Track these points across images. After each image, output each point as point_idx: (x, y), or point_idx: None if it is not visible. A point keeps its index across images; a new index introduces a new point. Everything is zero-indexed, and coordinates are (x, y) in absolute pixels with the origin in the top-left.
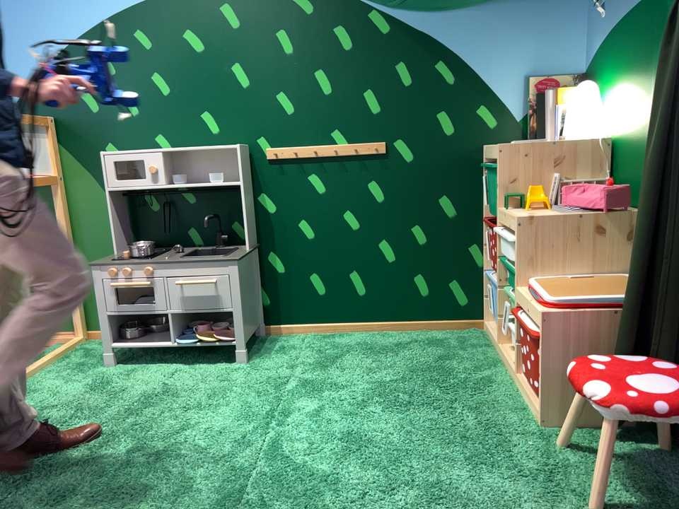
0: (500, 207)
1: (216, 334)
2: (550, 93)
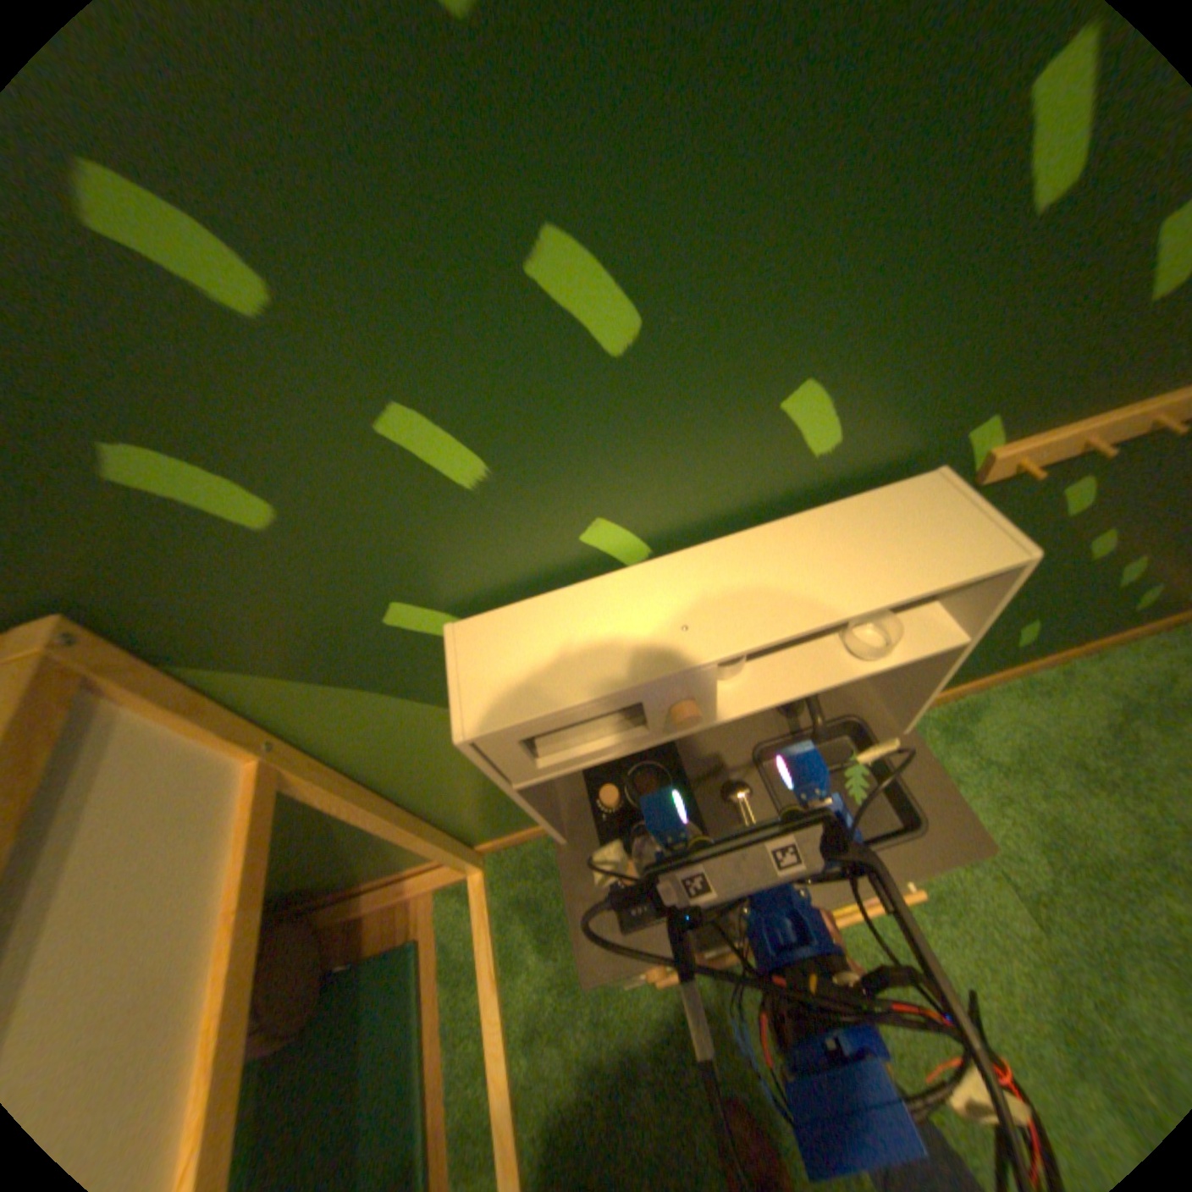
0: None
1: None
2: None
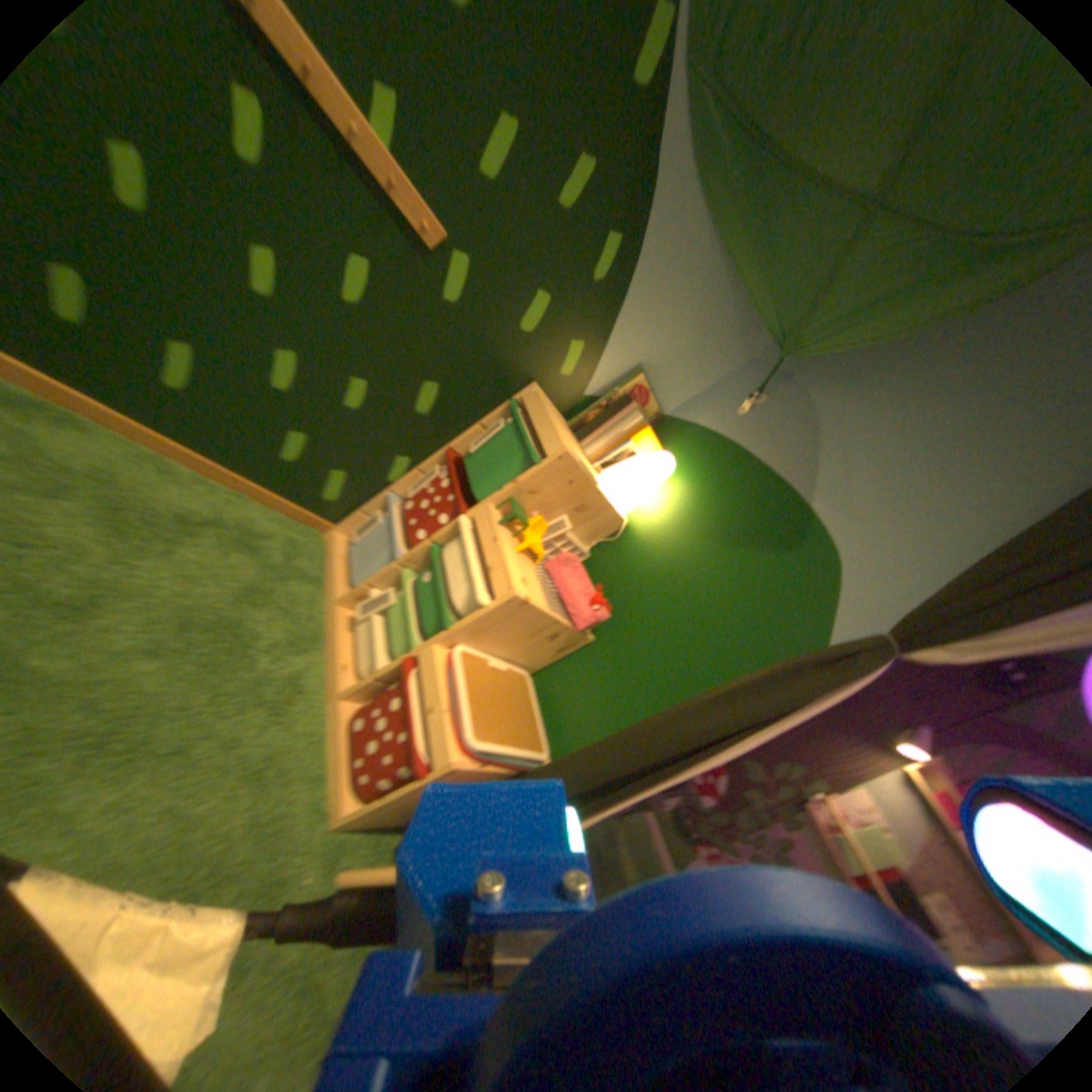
0: (492, 505)
1: None
2: (635, 413)
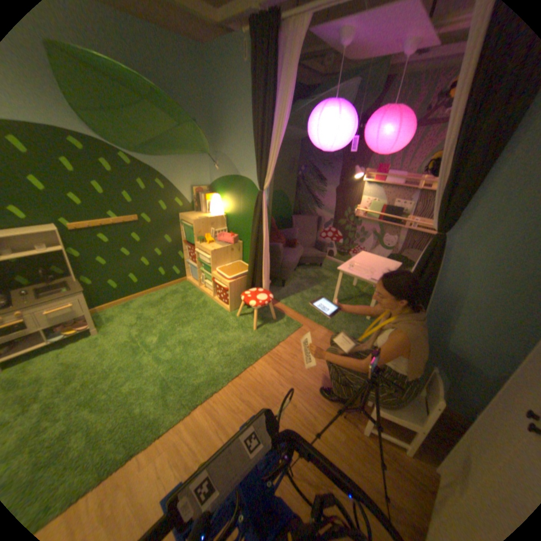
0: (196, 243)
1: (73, 328)
2: (202, 195)
